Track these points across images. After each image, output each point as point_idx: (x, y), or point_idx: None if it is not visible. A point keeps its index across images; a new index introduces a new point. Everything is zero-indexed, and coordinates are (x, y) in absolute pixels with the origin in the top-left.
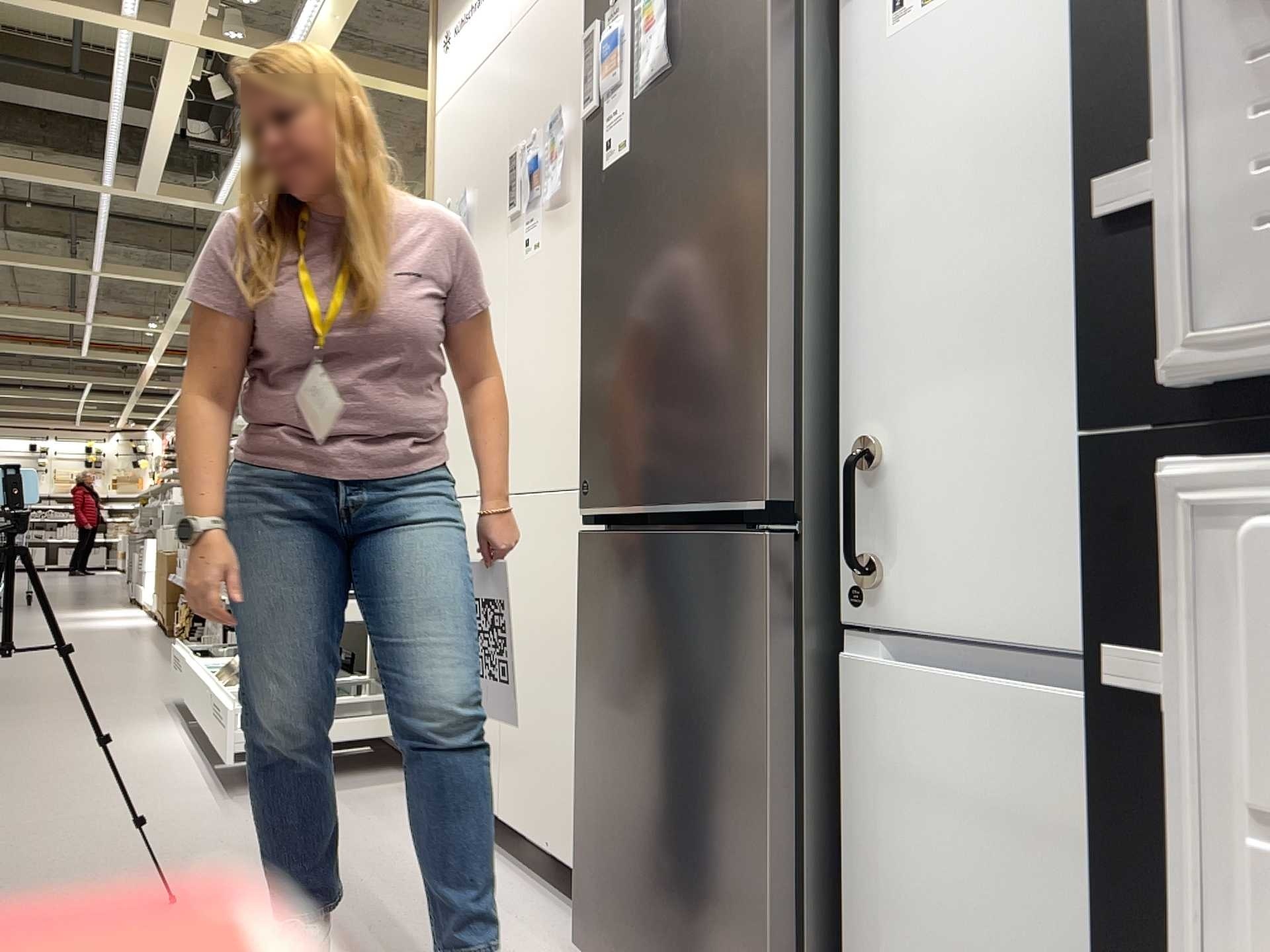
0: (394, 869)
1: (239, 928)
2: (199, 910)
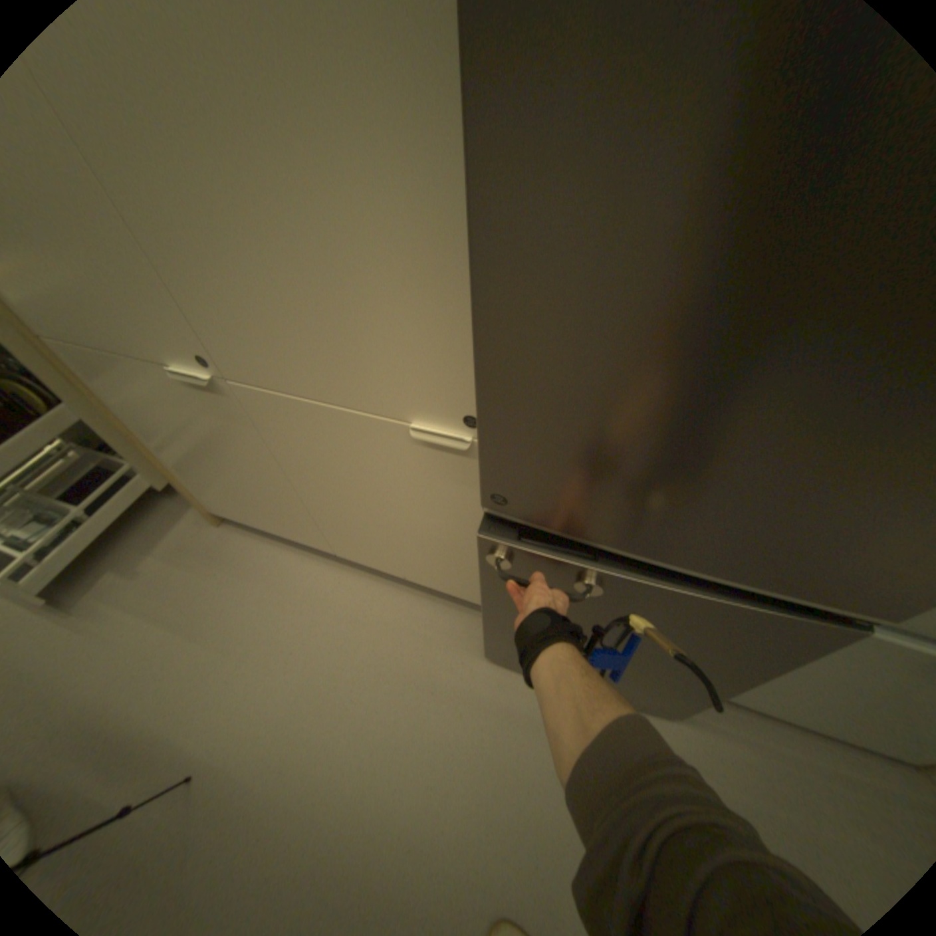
0: (292, 621)
1: (264, 760)
2: (212, 765)
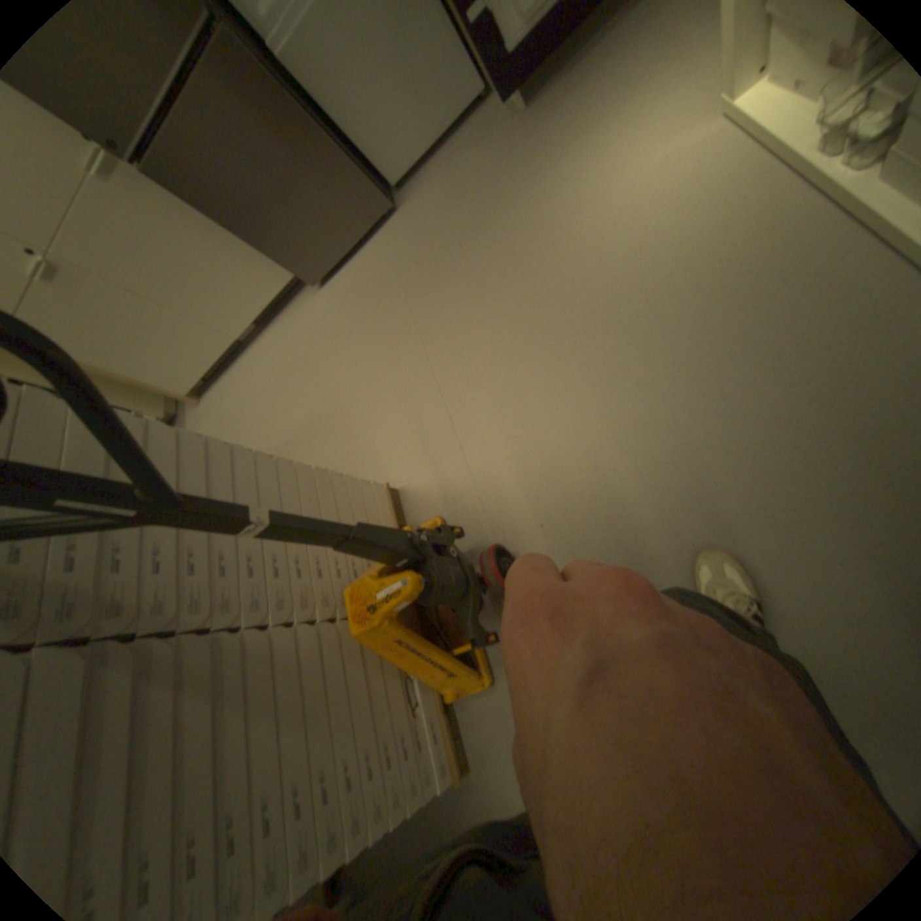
0: (250, 382)
1: (272, 417)
2: (259, 440)
